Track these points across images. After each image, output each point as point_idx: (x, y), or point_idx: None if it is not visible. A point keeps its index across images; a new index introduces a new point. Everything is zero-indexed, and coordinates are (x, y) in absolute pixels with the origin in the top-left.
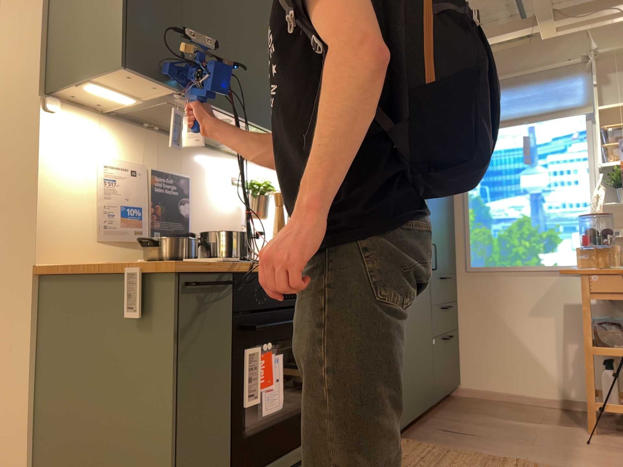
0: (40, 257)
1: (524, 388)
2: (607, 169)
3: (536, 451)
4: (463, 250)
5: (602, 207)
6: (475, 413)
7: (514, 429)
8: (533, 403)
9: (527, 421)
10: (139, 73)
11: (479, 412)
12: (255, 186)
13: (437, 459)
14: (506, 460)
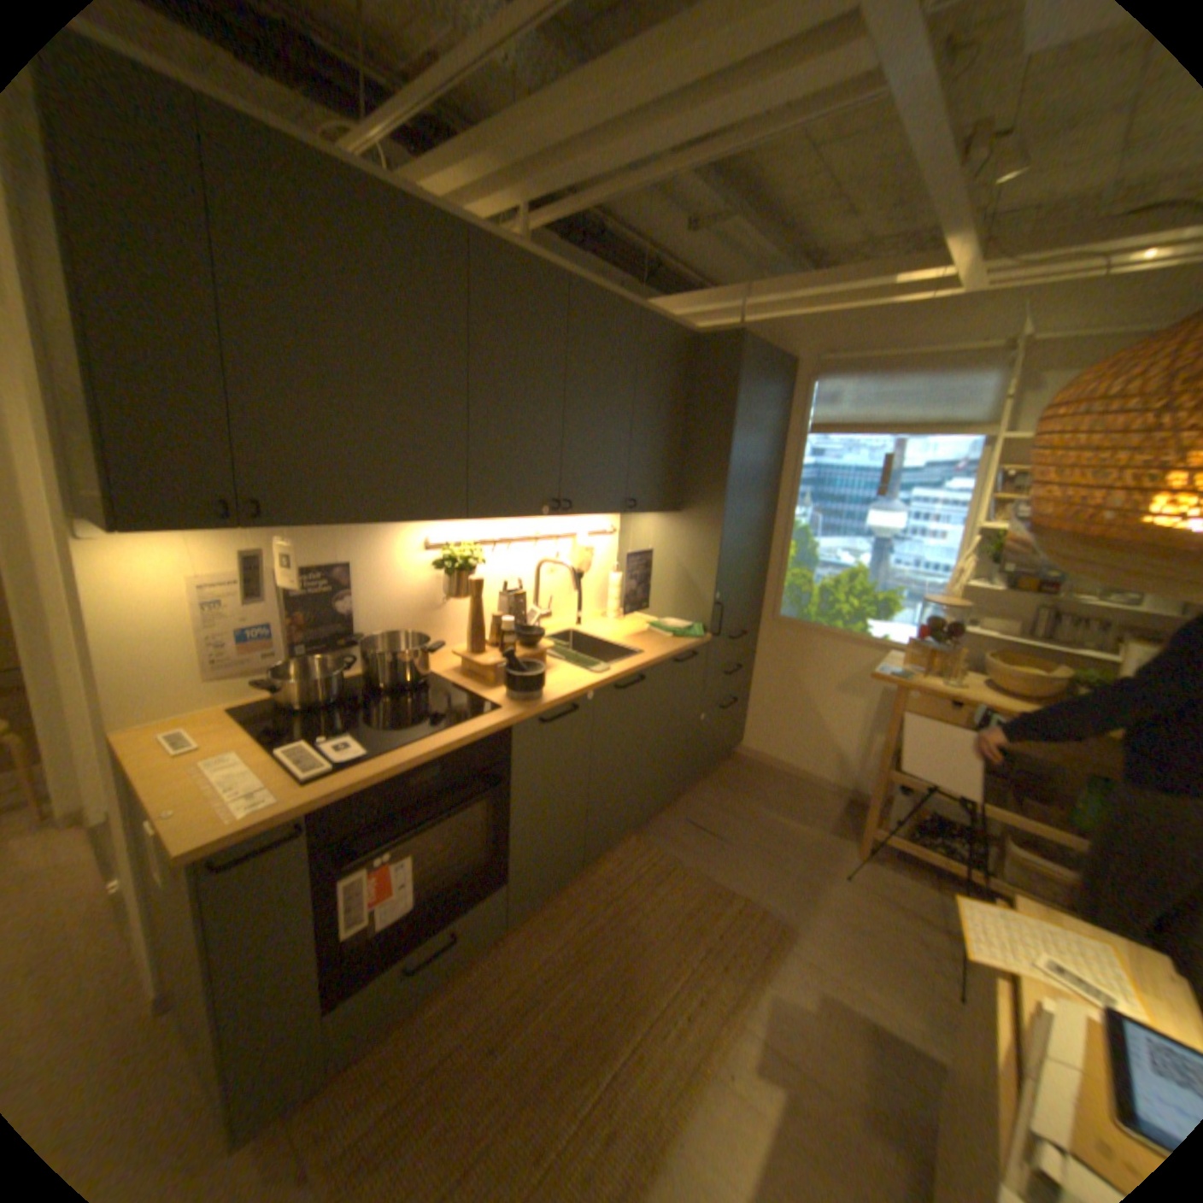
0: (111, 725)
1: (811, 766)
2: (992, 527)
3: (778, 883)
4: (773, 593)
5: (969, 579)
6: (740, 794)
7: (771, 835)
8: (817, 785)
9: (794, 820)
10: (151, 529)
11: (745, 791)
12: (446, 566)
13: (654, 882)
14: (732, 899)
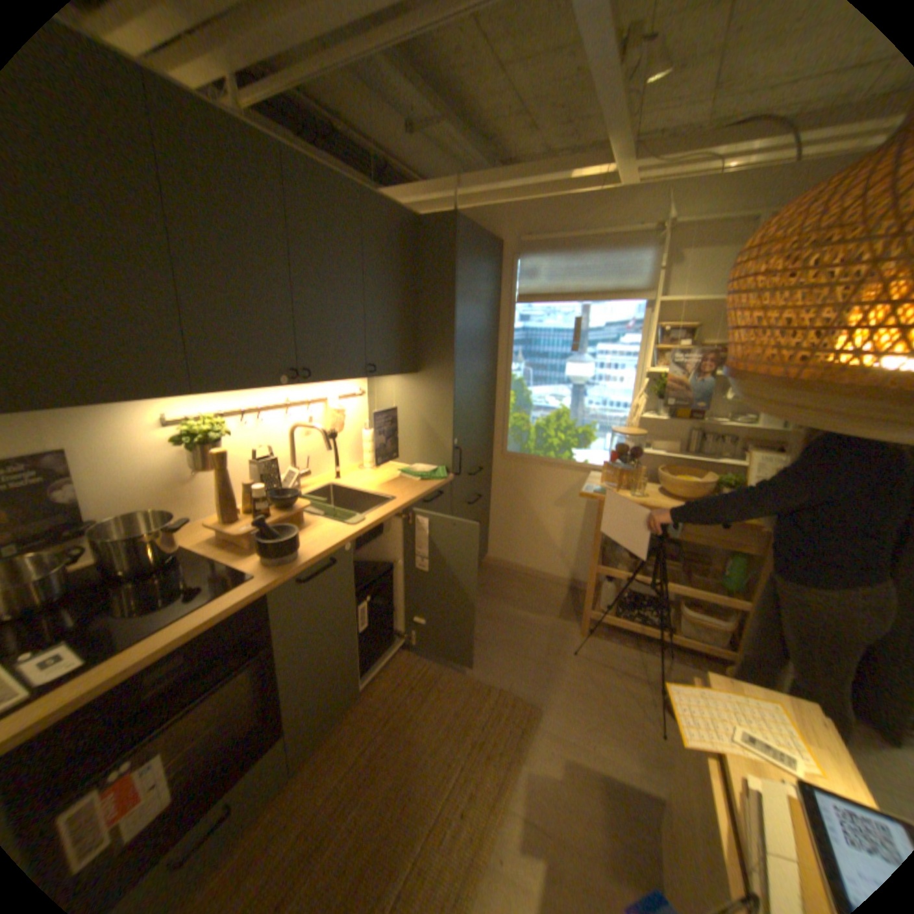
0: None
1: (540, 565)
2: (656, 371)
3: (523, 669)
4: (500, 434)
5: (642, 412)
6: (489, 597)
7: (515, 628)
8: (545, 579)
9: (531, 612)
10: None
11: (493, 593)
12: (185, 440)
13: (424, 691)
14: (489, 692)
